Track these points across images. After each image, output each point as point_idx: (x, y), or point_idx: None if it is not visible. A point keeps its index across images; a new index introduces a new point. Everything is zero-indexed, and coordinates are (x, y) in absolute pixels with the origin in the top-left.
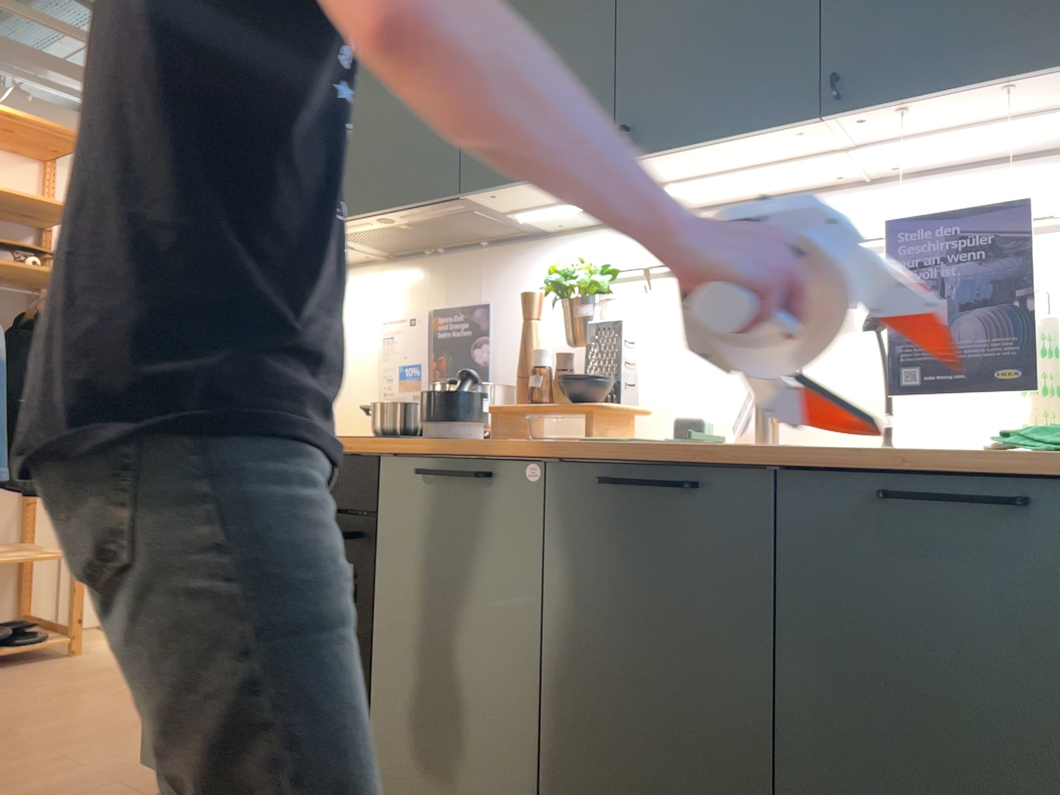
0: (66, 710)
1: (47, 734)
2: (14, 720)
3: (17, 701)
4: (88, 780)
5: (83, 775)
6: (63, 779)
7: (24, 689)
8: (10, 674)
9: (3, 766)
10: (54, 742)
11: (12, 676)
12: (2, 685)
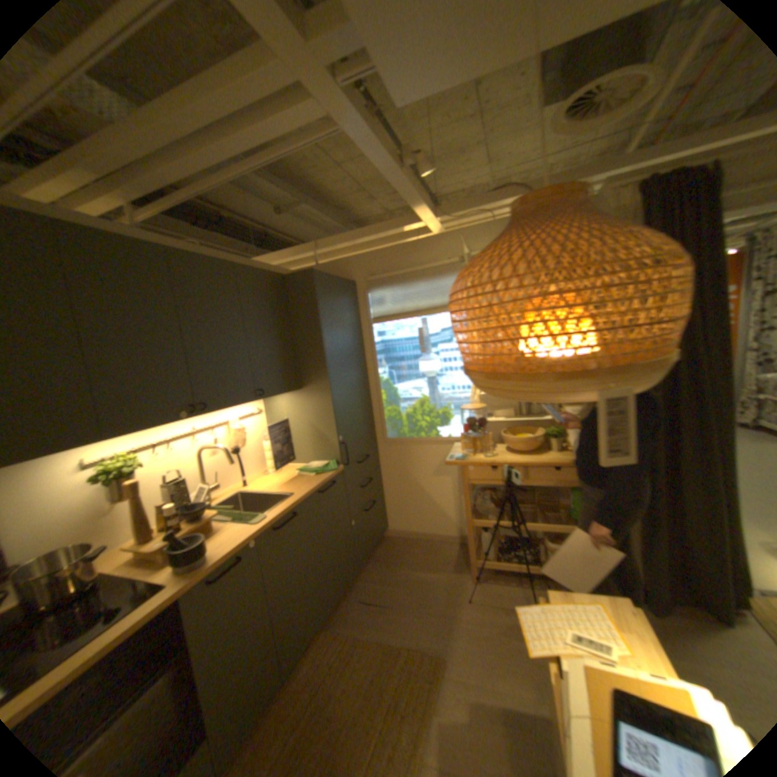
0: None
1: None
2: None
3: None
4: None
5: None
6: None
7: None
8: None
9: None
10: None
11: None
12: None
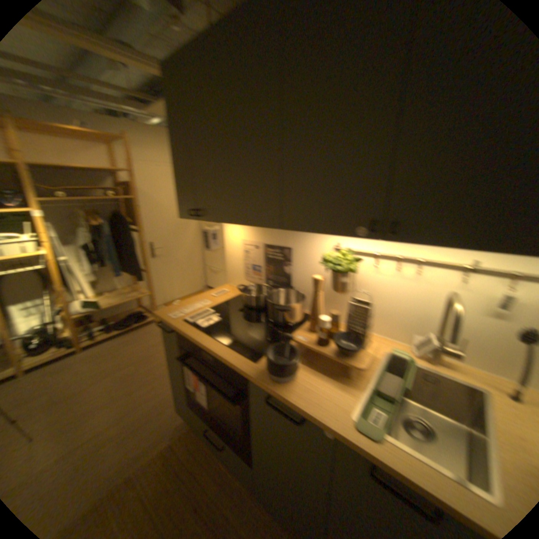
0: (153, 357)
1: (147, 372)
2: (137, 363)
3: (139, 352)
4: (160, 403)
5: (158, 399)
6: (152, 403)
7: (141, 343)
8: (136, 334)
9: (134, 393)
10: (150, 378)
11: (137, 336)
12: (134, 341)
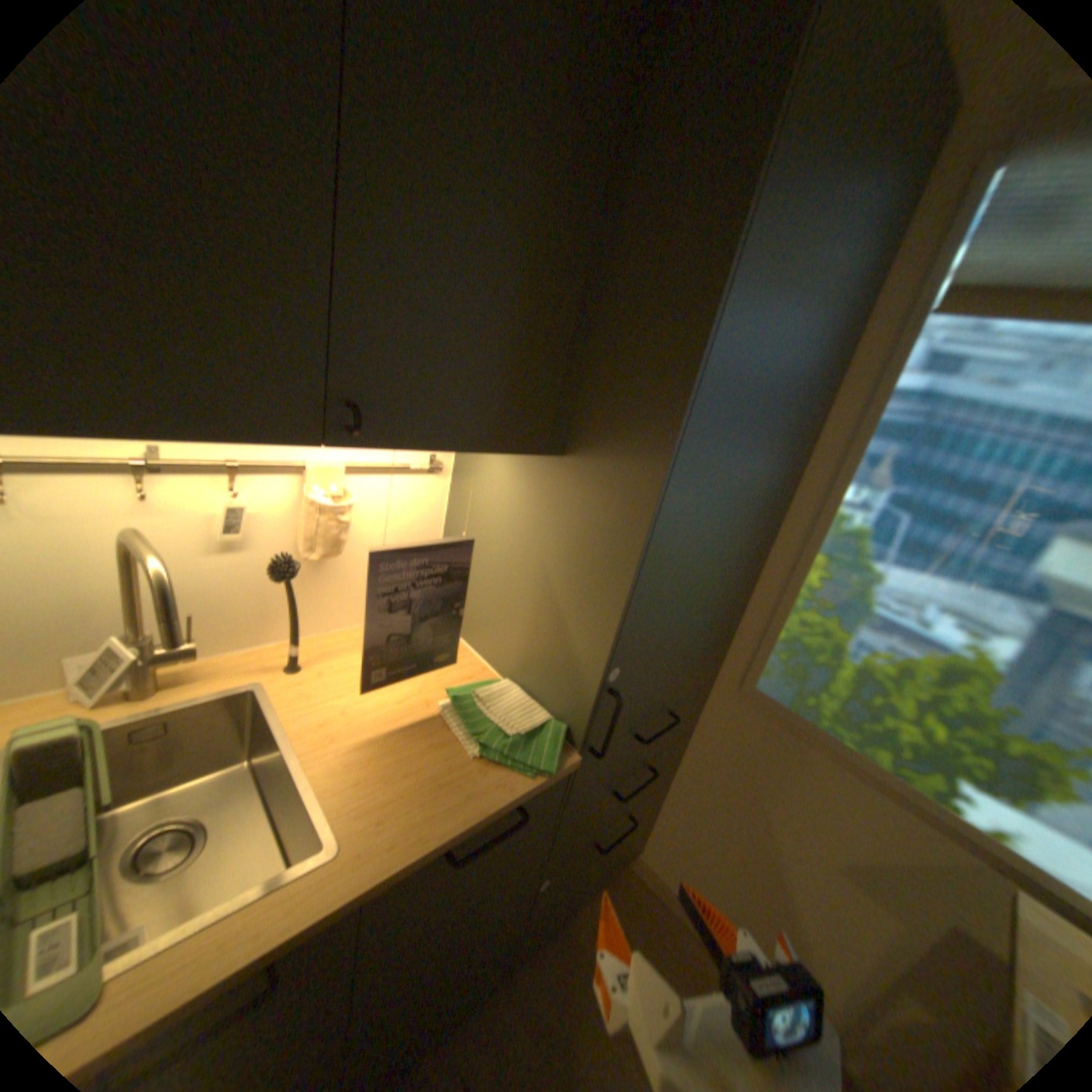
0: None
1: None
2: None
3: None
4: None
5: None
6: None
7: None
8: None
9: None
10: None
11: None
12: None
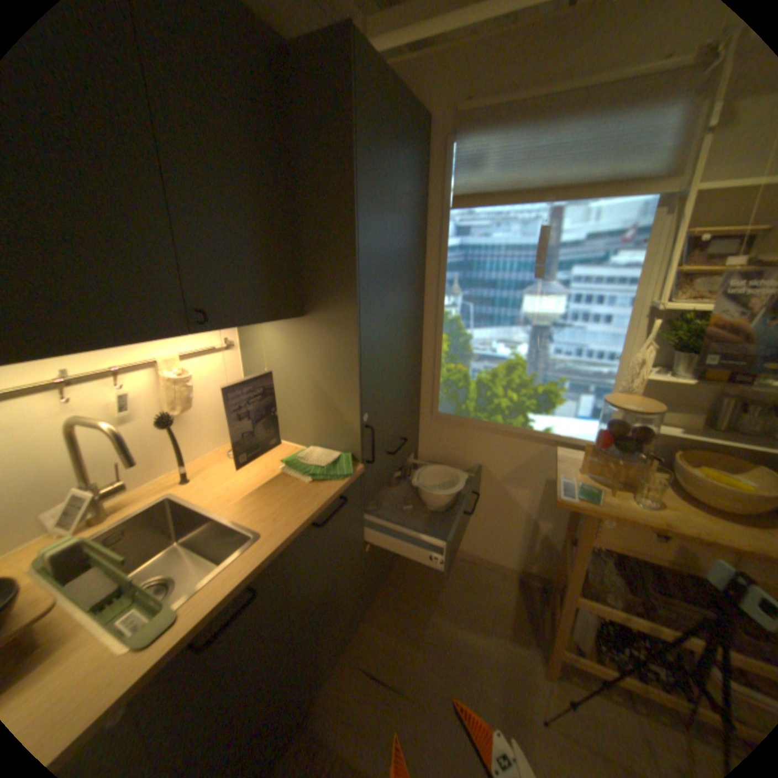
0: None
1: None
2: None
3: None
4: None
5: None
6: None
7: None
8: None
9: None
10: None
11: None
12: None
